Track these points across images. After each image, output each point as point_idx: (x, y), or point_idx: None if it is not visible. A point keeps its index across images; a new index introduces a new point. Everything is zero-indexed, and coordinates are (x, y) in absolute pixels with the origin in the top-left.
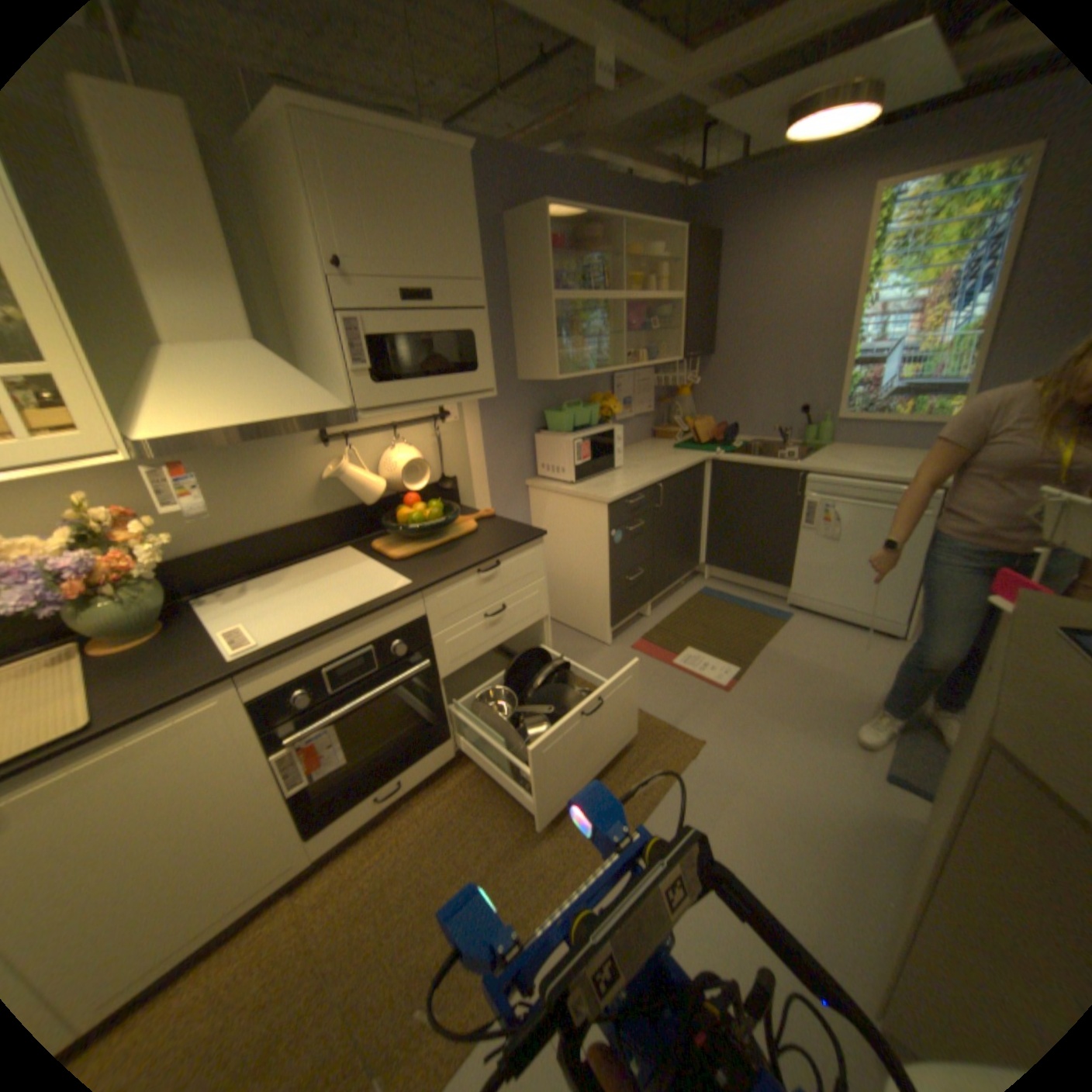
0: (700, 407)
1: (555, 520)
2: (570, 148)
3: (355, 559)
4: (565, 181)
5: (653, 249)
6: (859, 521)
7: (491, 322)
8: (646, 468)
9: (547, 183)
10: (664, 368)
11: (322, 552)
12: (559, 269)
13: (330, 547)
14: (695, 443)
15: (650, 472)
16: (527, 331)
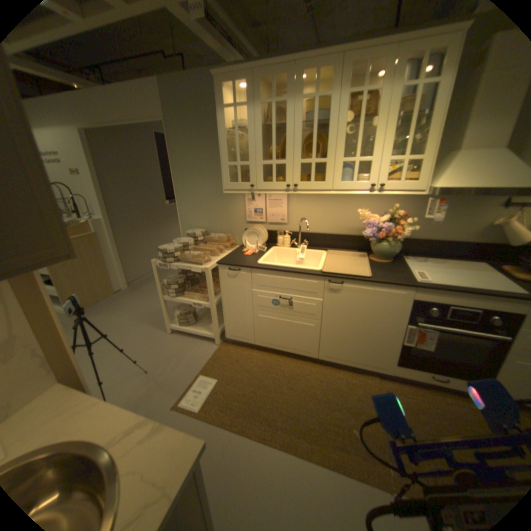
0: None
1: None
2: None
3: (488, 270)
4: None
5: None
6: None
7: None
8: None
9: None
10: None
11: (469, 260)
12: None
13: (474, 259)
14: None
15: None
16: None
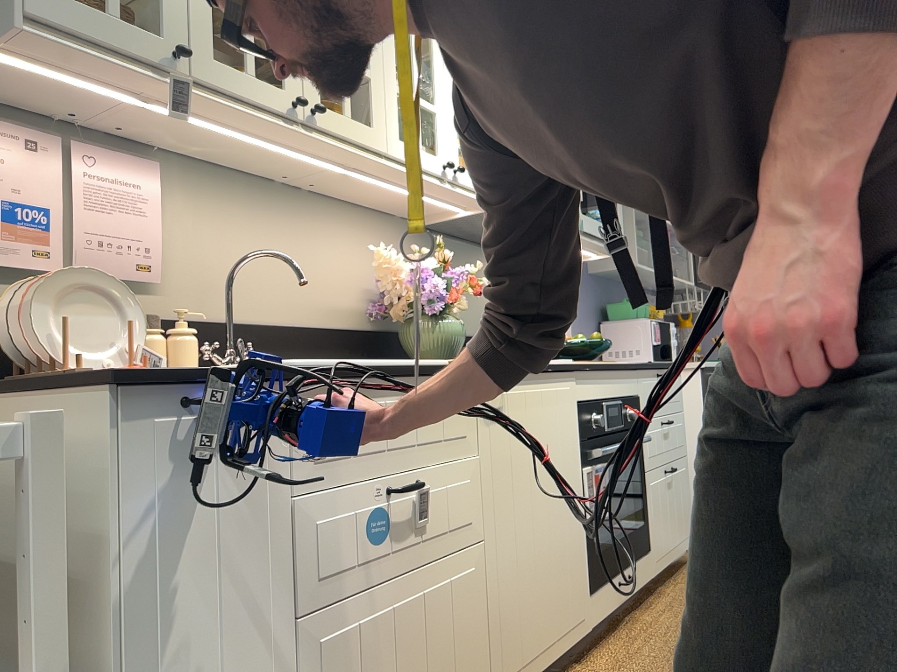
0: None
1: None
2: None
3: None
4: None
5: None
6: None
7: None
8: None
9: None
10: None
11: None
12: None
13: None
14: None
15: None
16: None
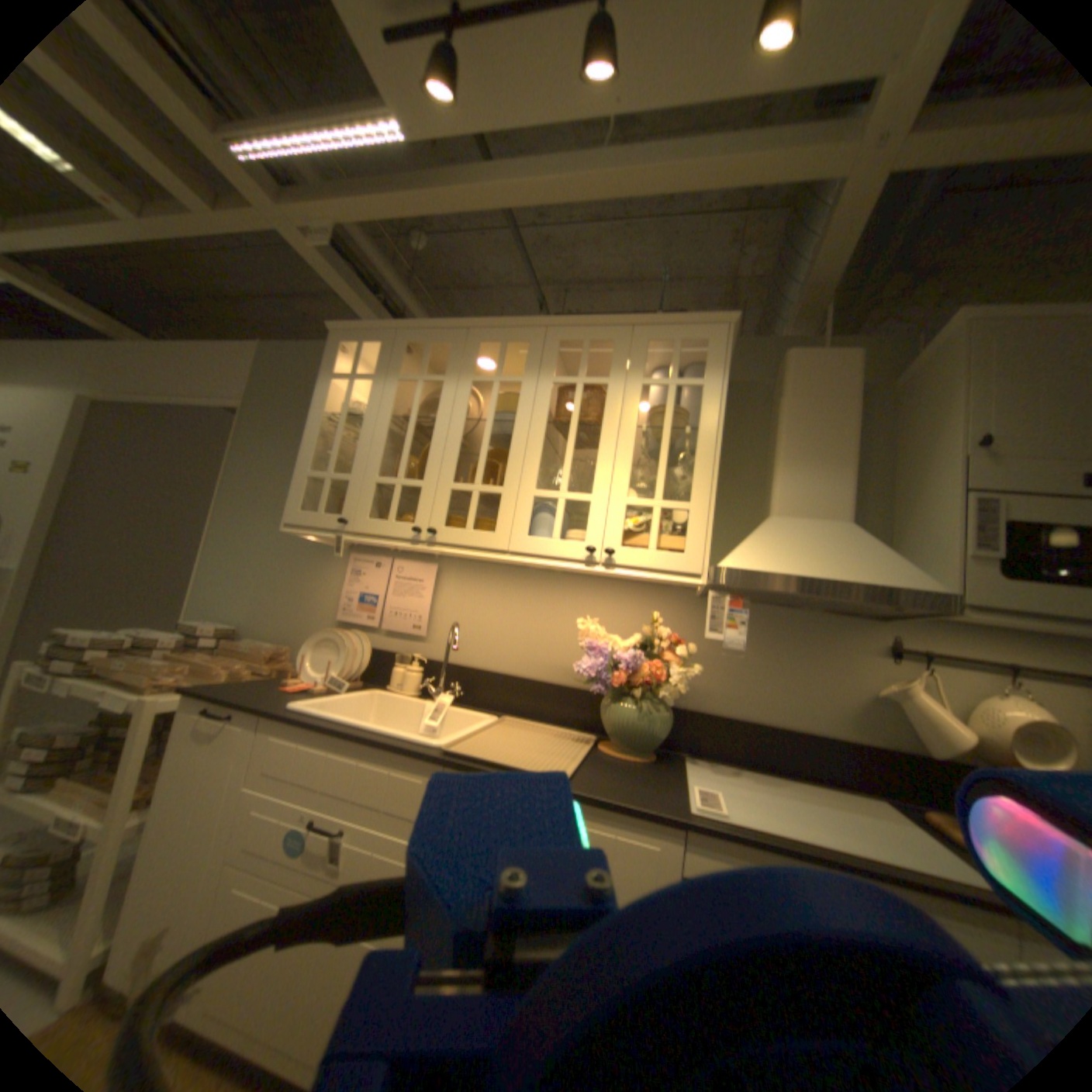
0: None
1: None
2: None
3: (892, 820)
4: None
5: None
6: None
7: None
8: None
9: None
10: None
11: (846, 789)
12: None
13: (859, 790)
14: None
15: None
16: None
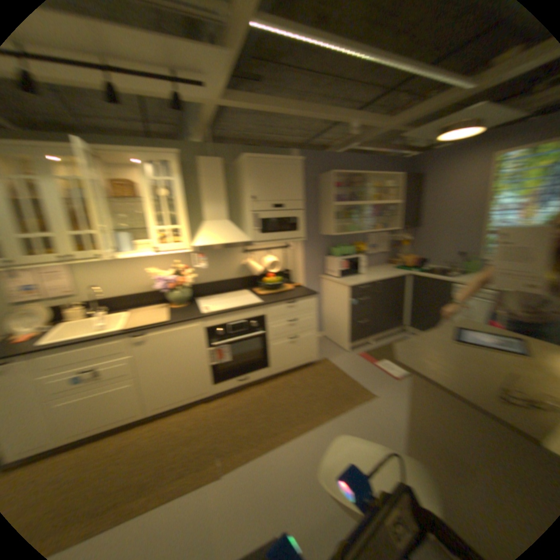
0: (412, 250)
1: (328, 293)
2: (350, 148)
3: (245, 294)
4: (345, 161)
5: (385, 183)
6: (479, 309)
7: (308, 213)
8: (374, 274)
9: (336, 163)
10: (393, 232)
11: (235, 290)
12: (339, 193)
13: (238, 289)
14: (405, 267)
15: (374, 276)
16: (322, 216)
